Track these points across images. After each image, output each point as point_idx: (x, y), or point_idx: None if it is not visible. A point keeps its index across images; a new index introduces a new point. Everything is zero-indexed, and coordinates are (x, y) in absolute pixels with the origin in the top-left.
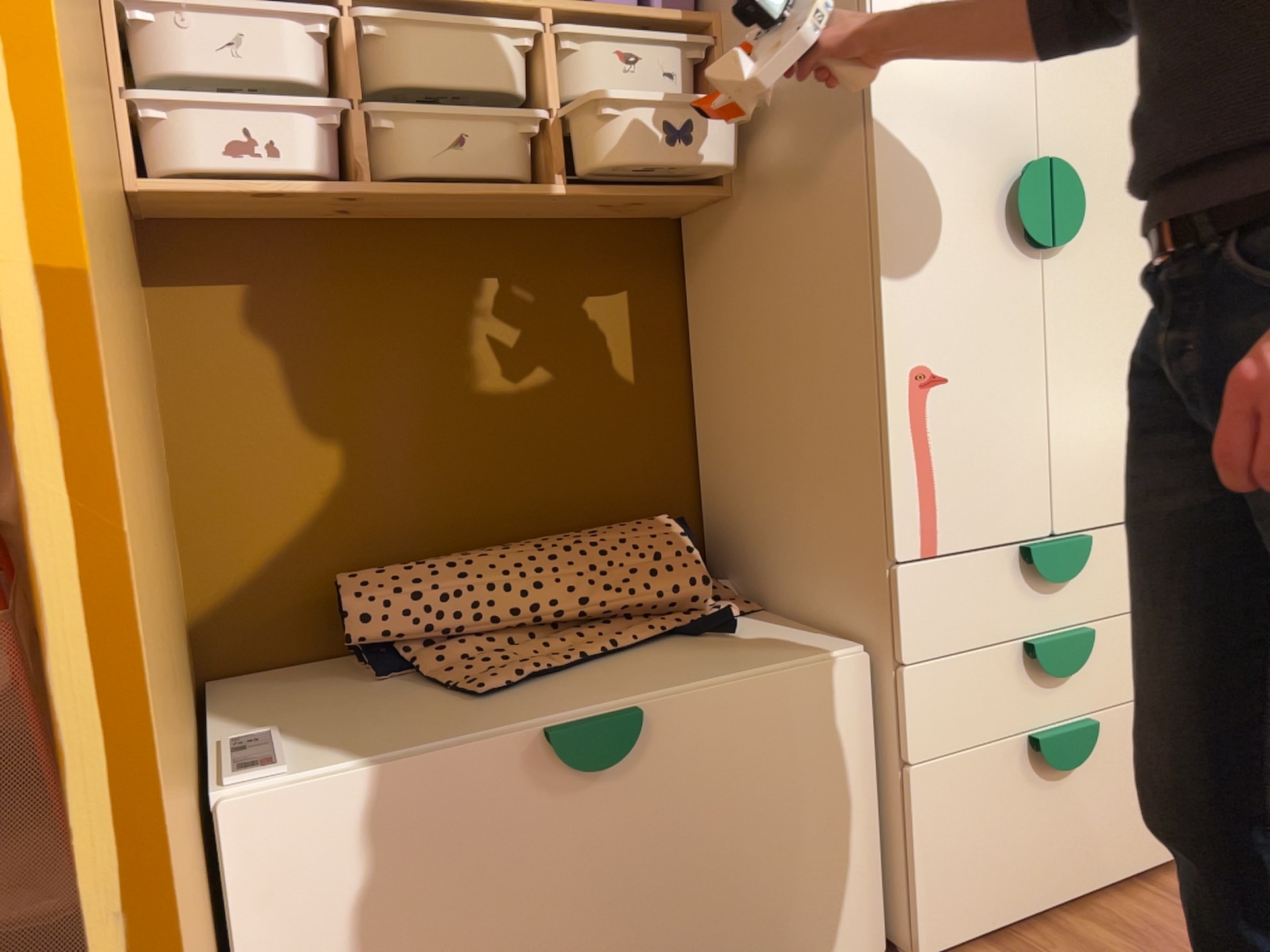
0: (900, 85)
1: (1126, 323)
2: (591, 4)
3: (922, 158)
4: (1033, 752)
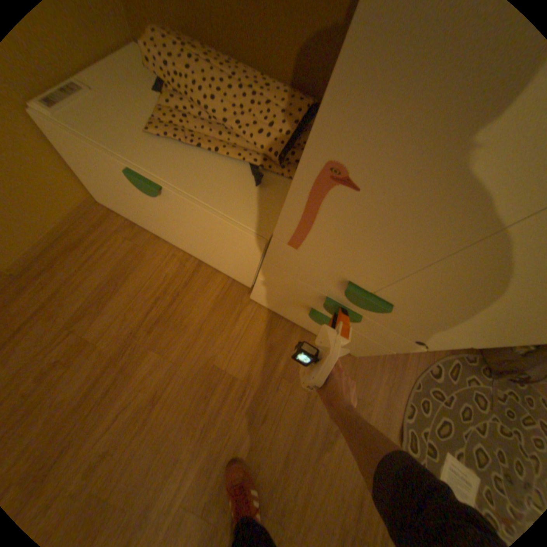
0: None
1: None
2: None
3: None
4: (308, 310)
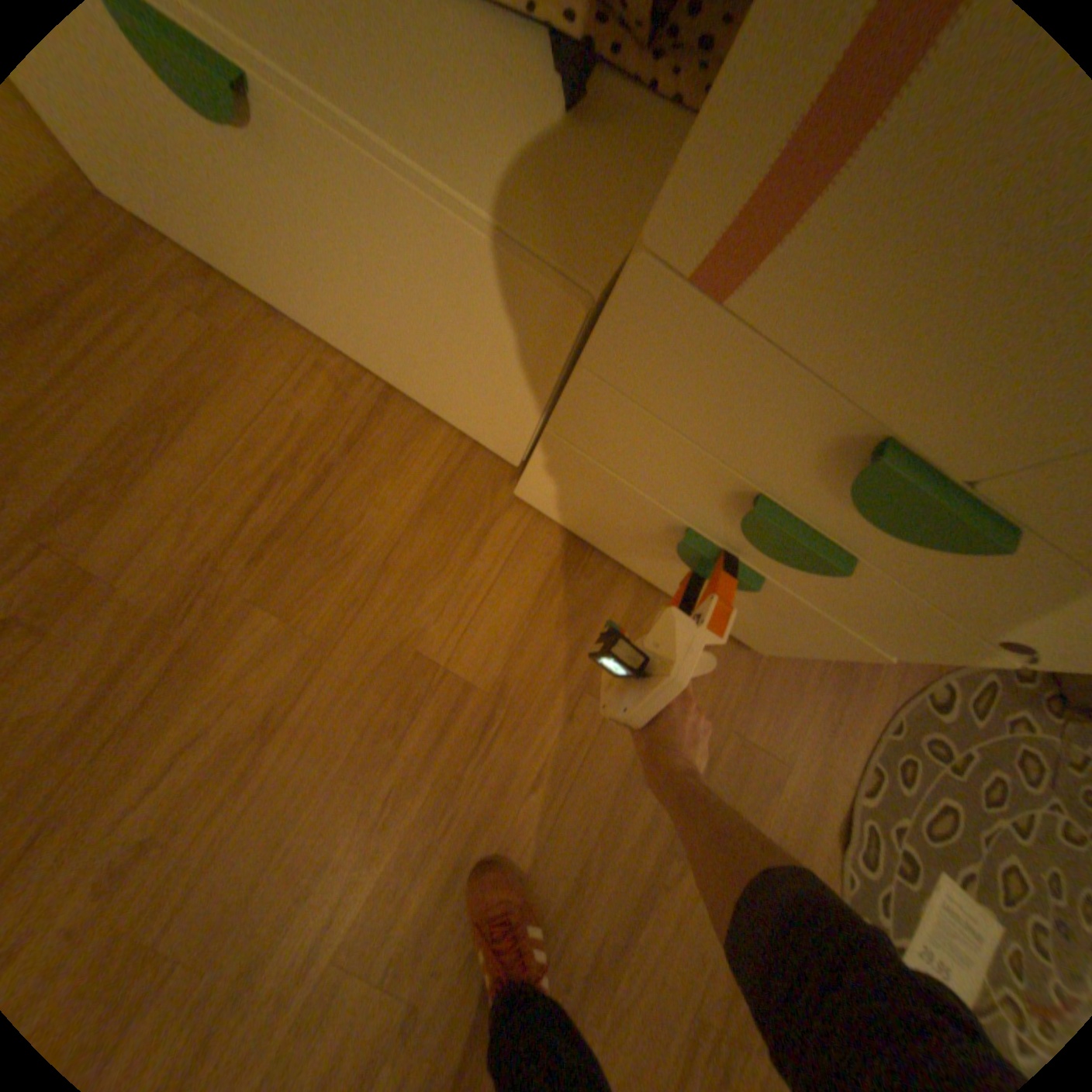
0: None
1: None
2: None
3: None
4: (679, 532)
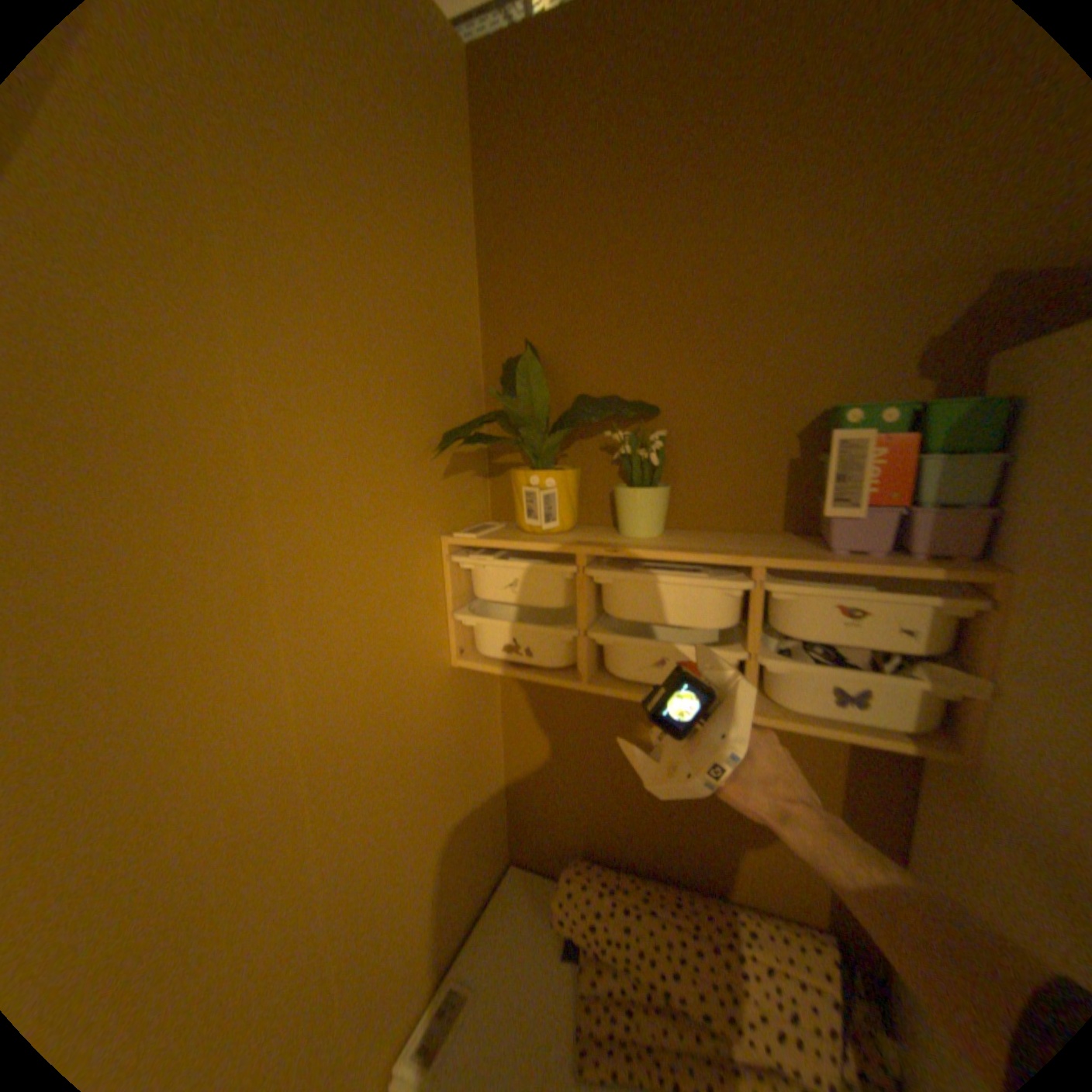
0: None
1: None
2: (817, 559)
3: None
4: None
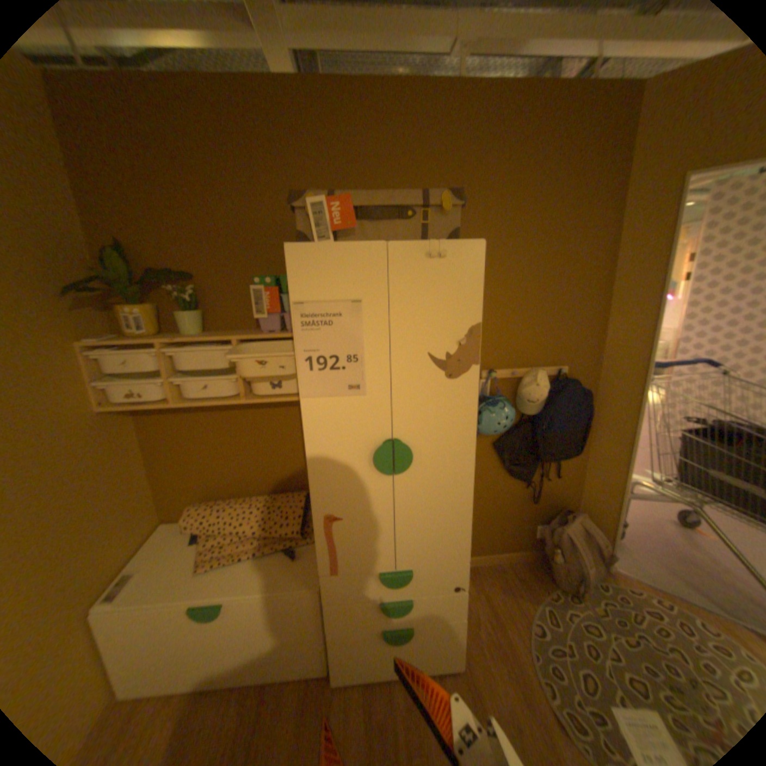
0: (316, 416)
1: (440, 498)
2: (252, 336)
3: (328, 442)
4: (381, 638)
